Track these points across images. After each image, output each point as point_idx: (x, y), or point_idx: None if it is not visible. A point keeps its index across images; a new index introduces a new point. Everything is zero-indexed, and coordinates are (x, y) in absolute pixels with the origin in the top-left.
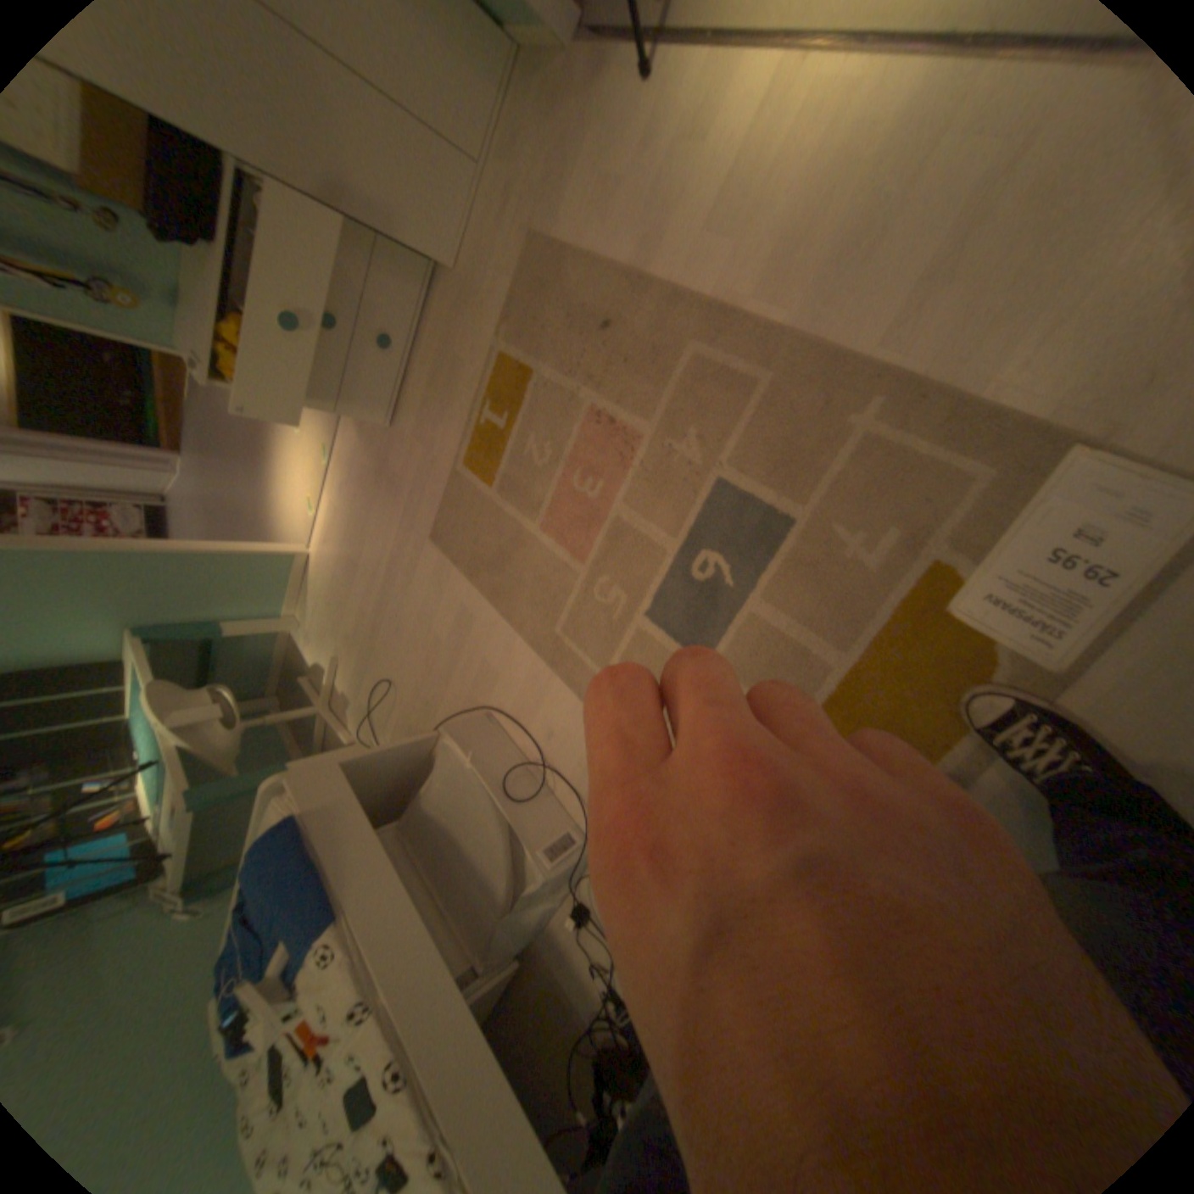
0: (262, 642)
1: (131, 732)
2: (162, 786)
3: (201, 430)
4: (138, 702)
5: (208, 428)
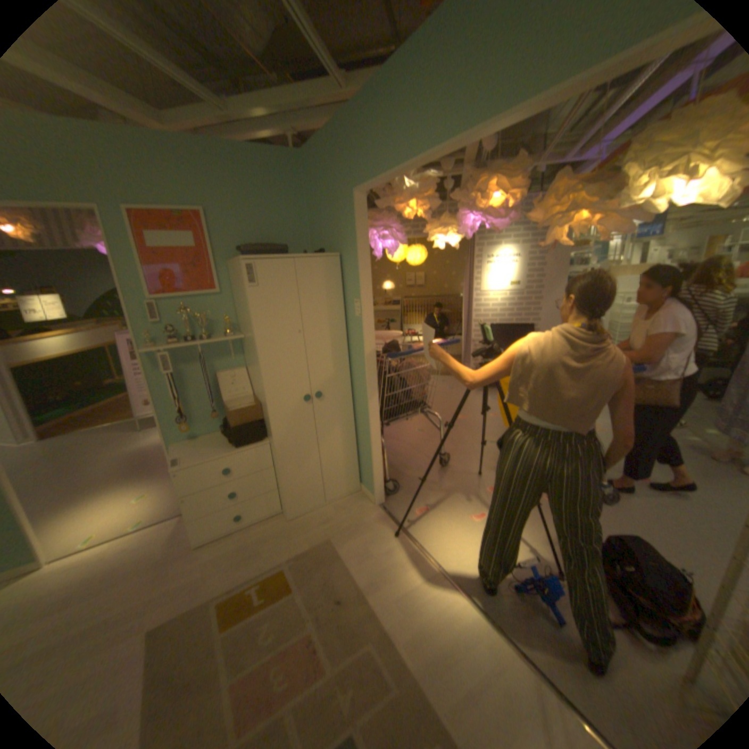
0: None
1: None
2: None
3: (71, 450)
4: None
5: (78, 453)
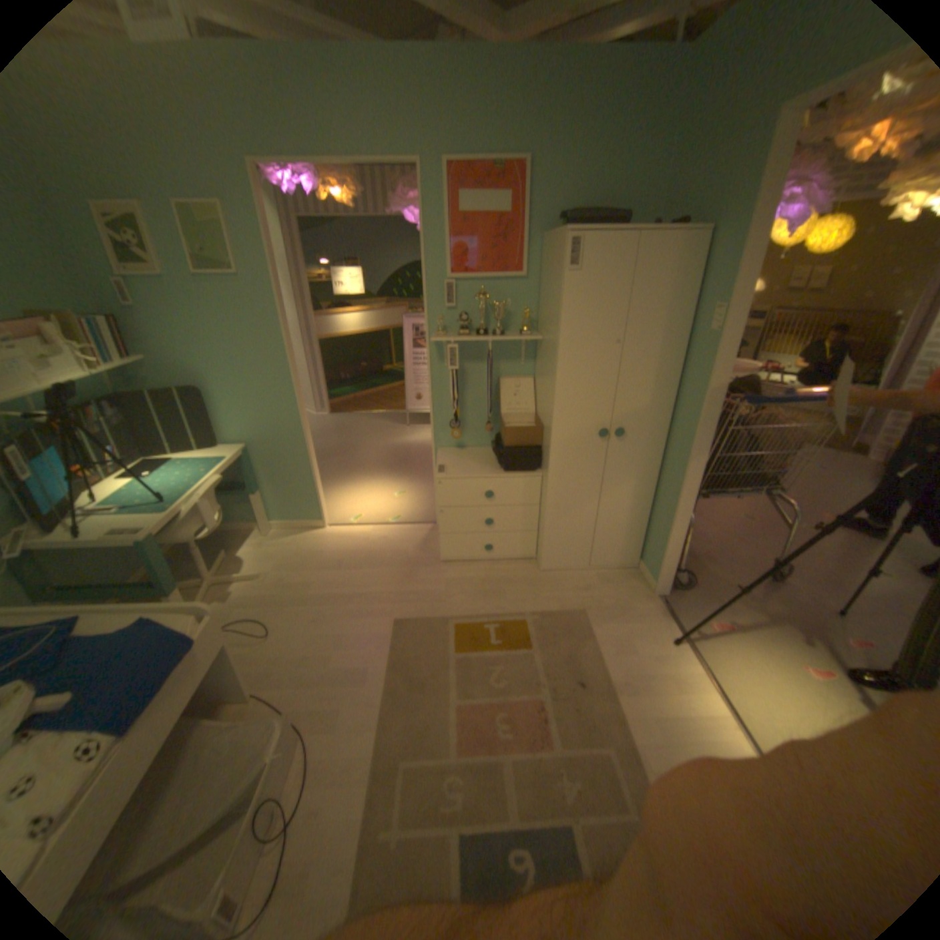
0: (244, 516)
1: (159, 463)
2: (148, 516)
3: (356, 429)
4: (202, 473)
5: (360, 433)
